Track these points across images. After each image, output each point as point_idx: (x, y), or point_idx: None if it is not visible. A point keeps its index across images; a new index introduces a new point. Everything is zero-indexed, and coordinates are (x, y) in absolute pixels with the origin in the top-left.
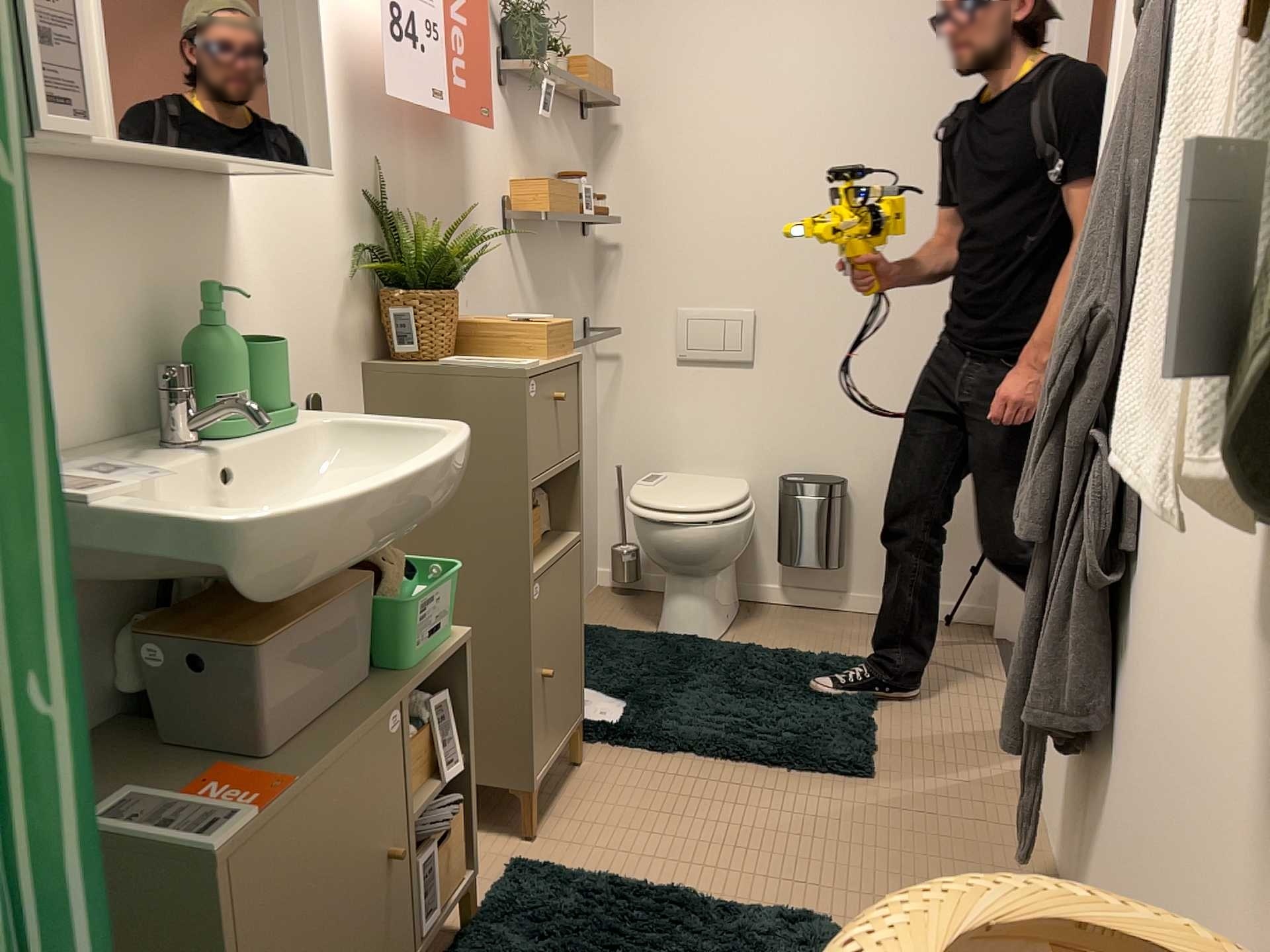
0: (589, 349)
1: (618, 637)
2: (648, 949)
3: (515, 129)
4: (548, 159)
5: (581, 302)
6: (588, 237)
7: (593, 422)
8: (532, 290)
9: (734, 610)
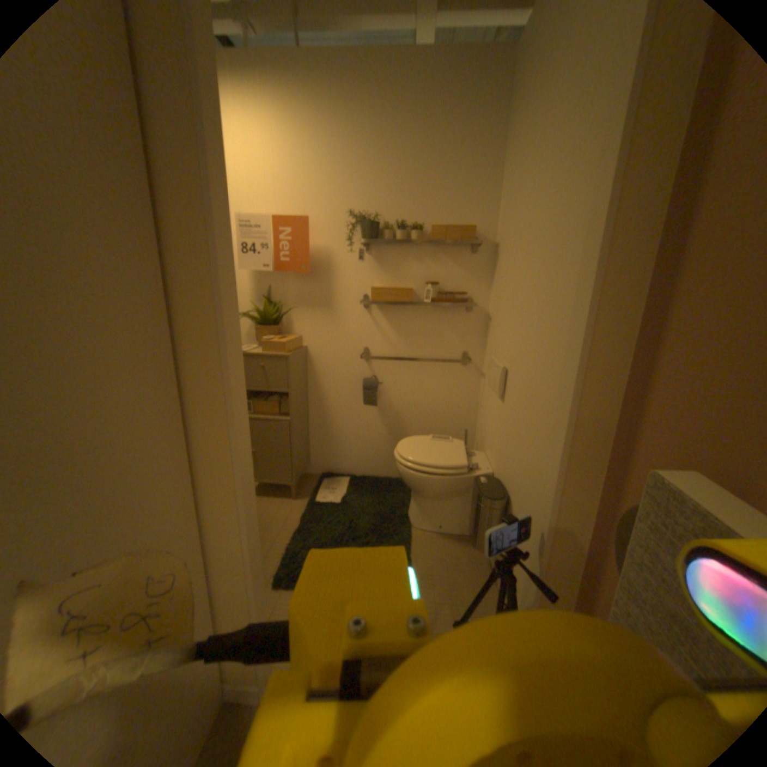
0: (470, 366)
1: (400, 492)
2: None
3: (380, 263)
4: (420, 272)
5: (459, 341)
6: (476, 309)
7: (472, 403)
8: (393, 331)
9: (451, 527)
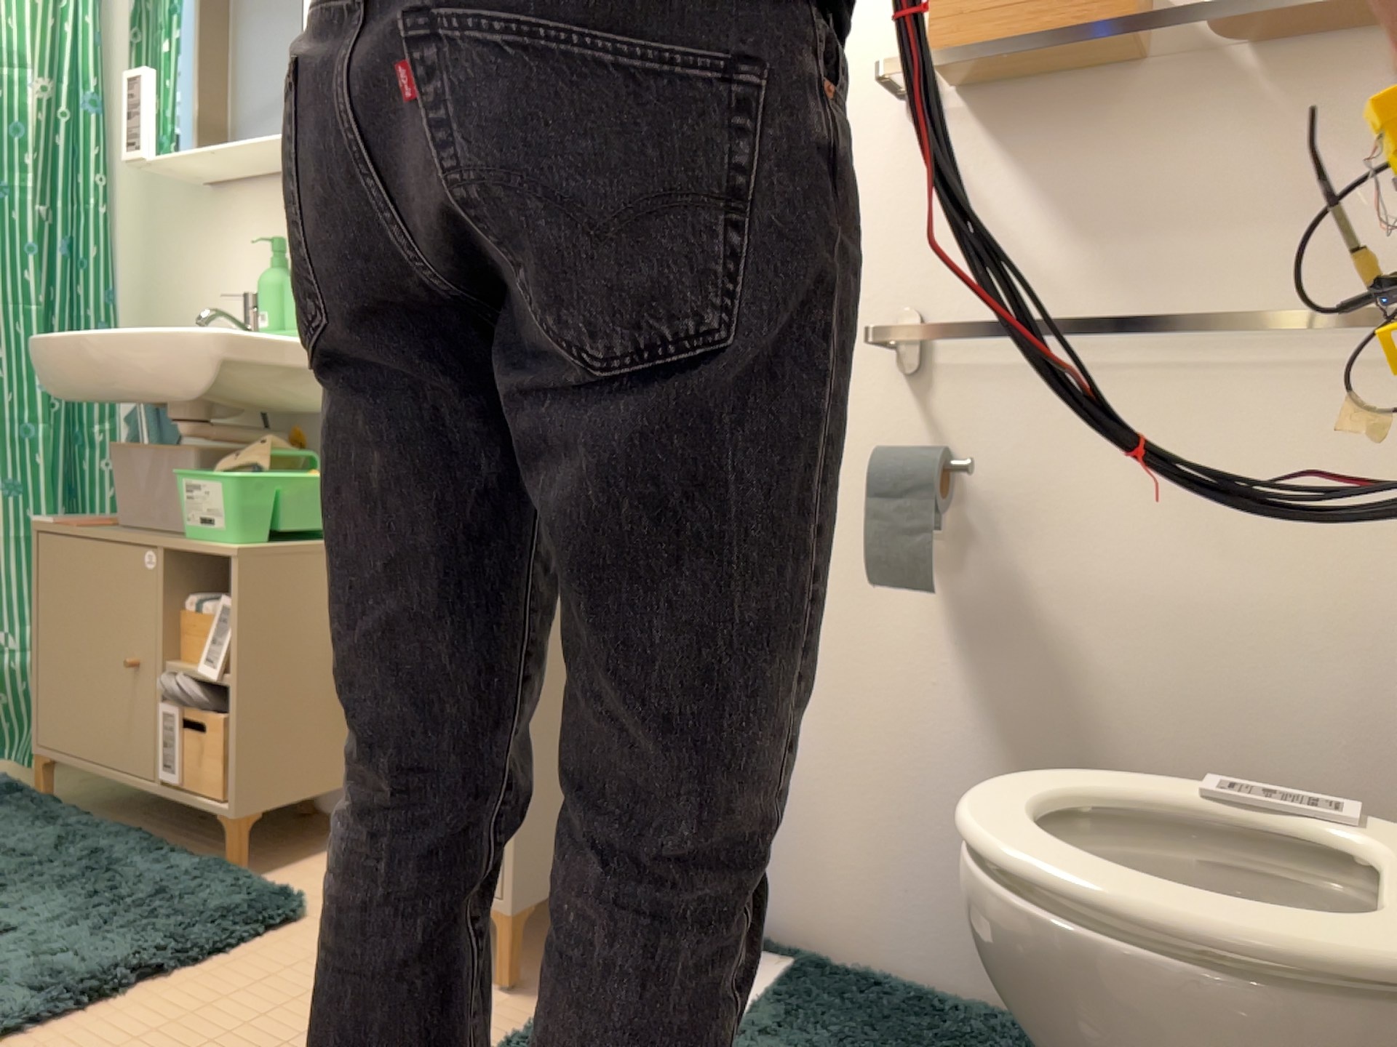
0: None
1: None
2: (54, 926)
3: None
4: None
5: None
6: None
7: None
8: (1033, 226)
9: None
